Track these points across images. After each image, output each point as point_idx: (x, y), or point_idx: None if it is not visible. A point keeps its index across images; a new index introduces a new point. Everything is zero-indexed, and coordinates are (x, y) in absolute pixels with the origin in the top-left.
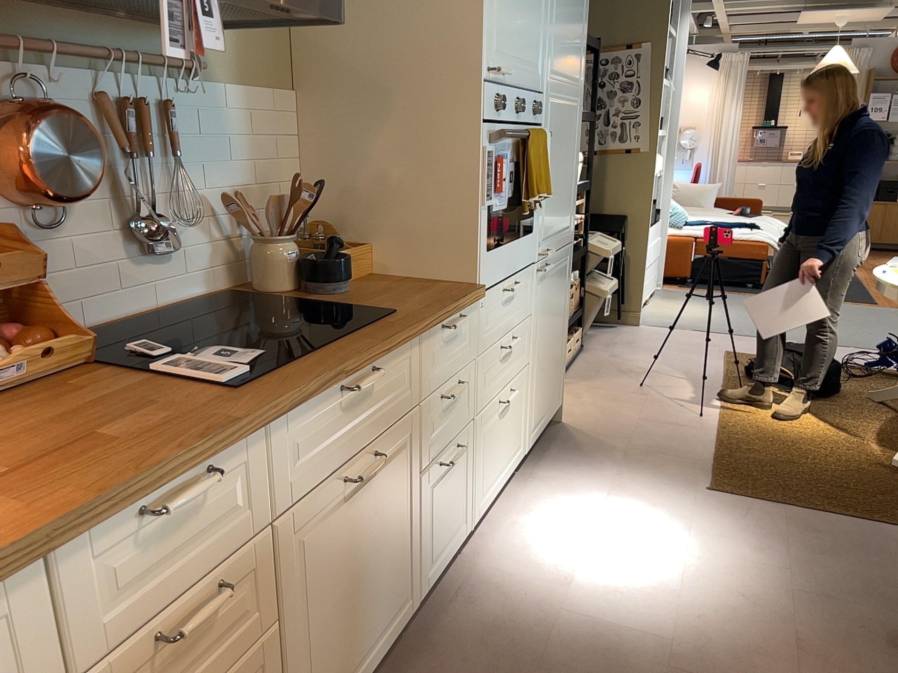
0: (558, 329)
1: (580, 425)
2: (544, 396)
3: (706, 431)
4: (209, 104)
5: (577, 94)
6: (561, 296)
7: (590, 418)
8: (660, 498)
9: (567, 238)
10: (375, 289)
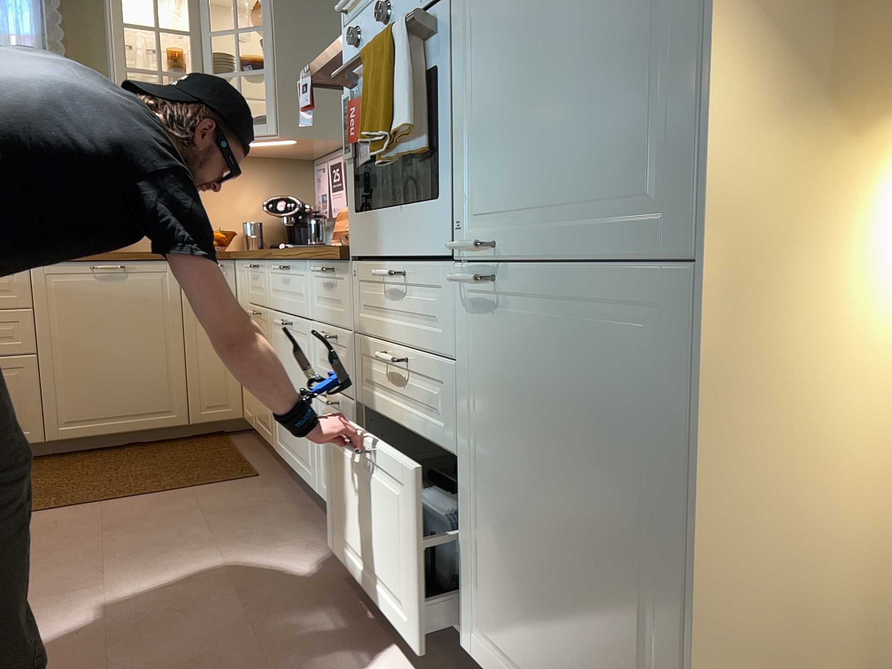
0: (609, 528)
1: None
2: (525, 623)
3: None
4: None
5: None
6: (610, 423)
7: None
8: None
9: (642, 240)
10: None
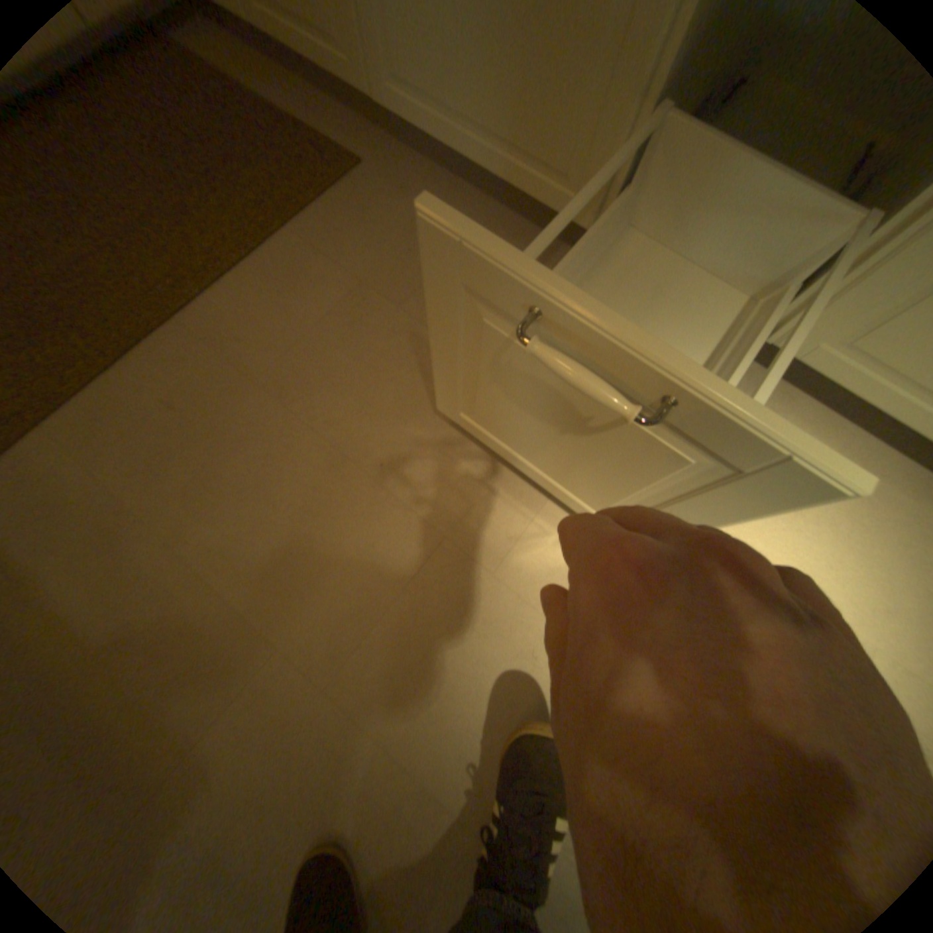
0: None
1: None
2: None
3: None
4: None
5: None
6: None
7: None
8: None
9: None
10: None
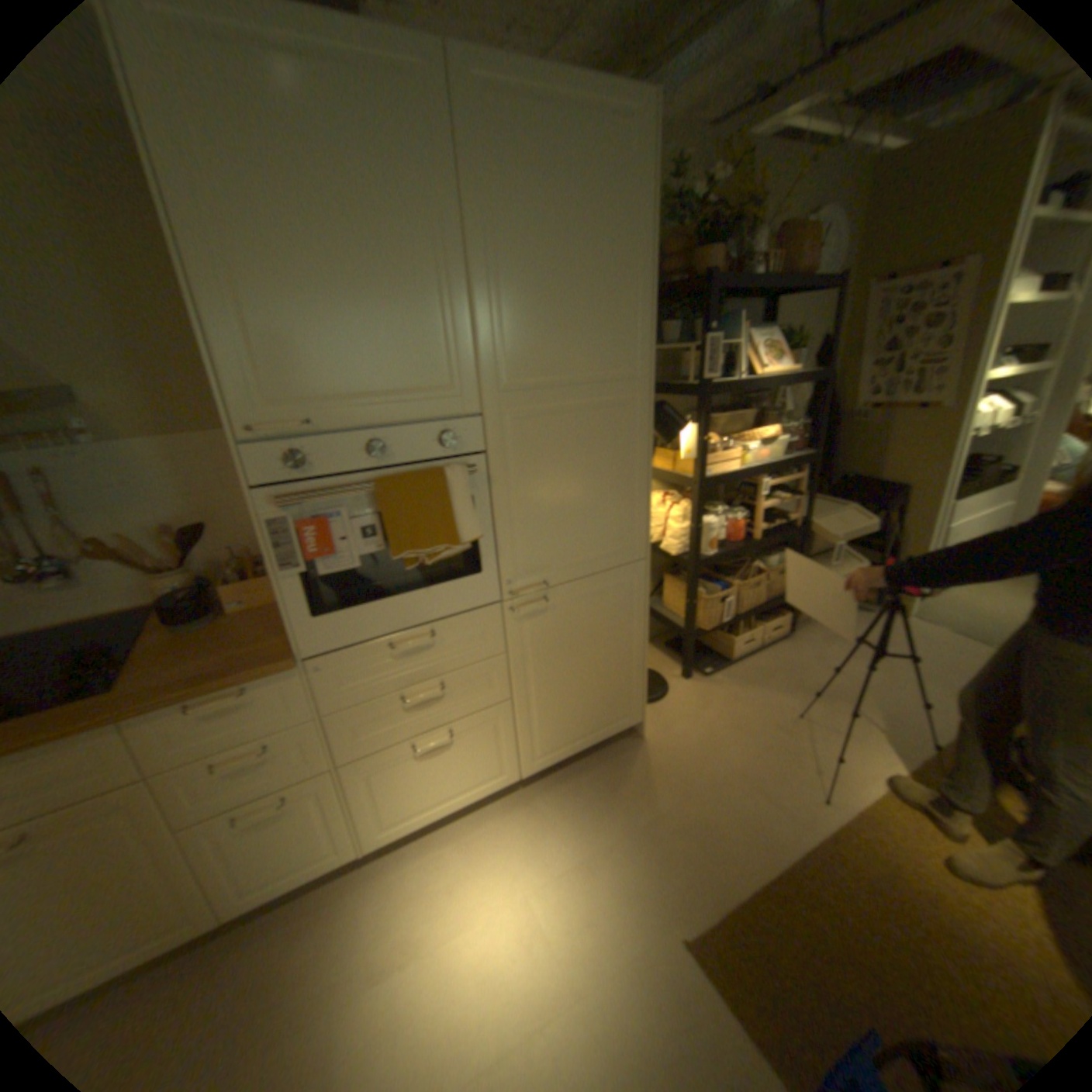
0: (611, 654)
1: (658, 753)
2: (568, 724)
3: (807, 839)
4: (105, 459)
5: (623, 388)
6: (610, 622)
7: (681, 746)
8: (611, 922)
9: (622, 559)
10: (218, 634)
